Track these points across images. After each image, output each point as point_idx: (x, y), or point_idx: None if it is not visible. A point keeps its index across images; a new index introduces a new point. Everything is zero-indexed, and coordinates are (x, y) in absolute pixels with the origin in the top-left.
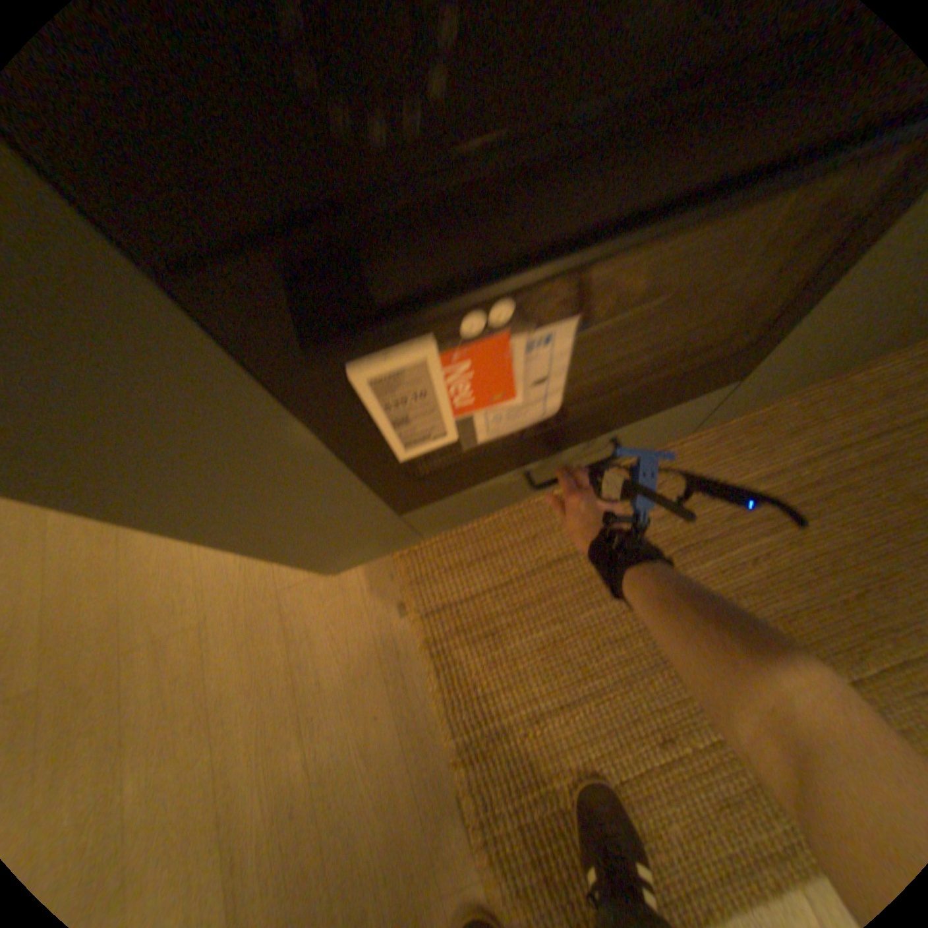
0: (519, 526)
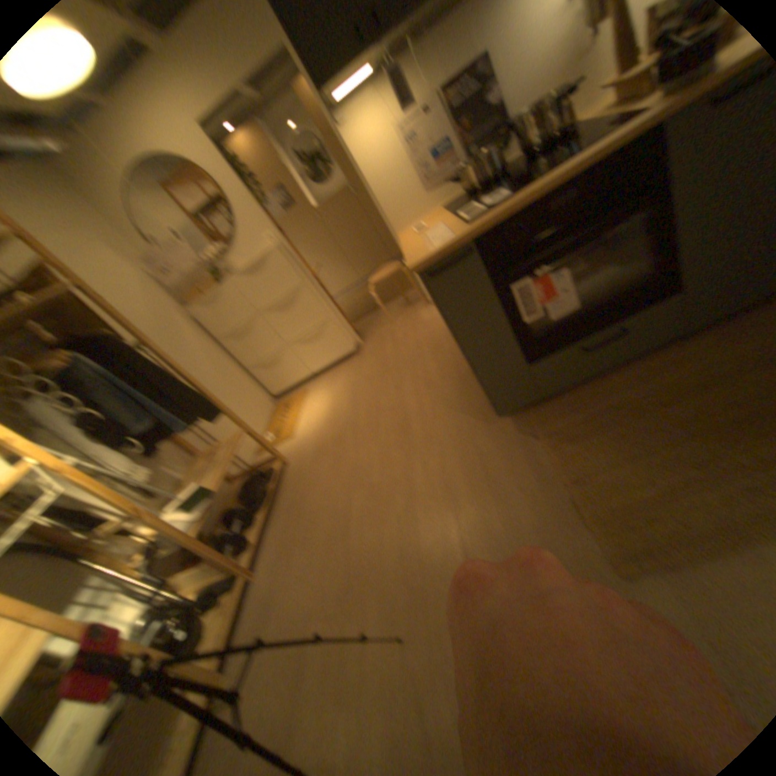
0: (595, 395)
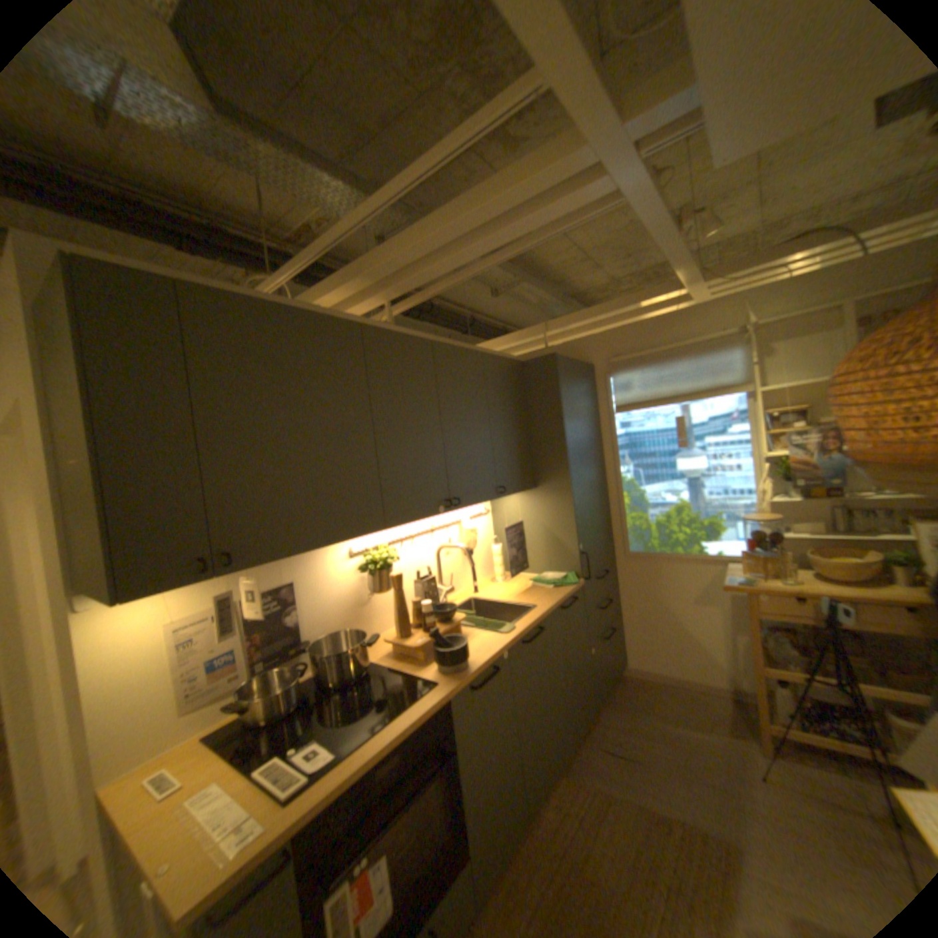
0: None
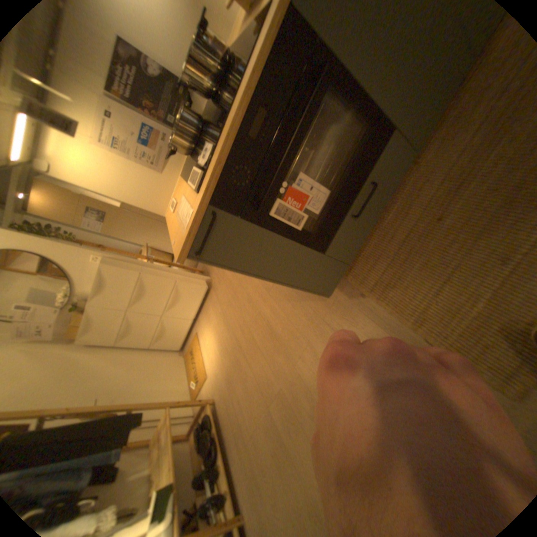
0: (383, 237)
